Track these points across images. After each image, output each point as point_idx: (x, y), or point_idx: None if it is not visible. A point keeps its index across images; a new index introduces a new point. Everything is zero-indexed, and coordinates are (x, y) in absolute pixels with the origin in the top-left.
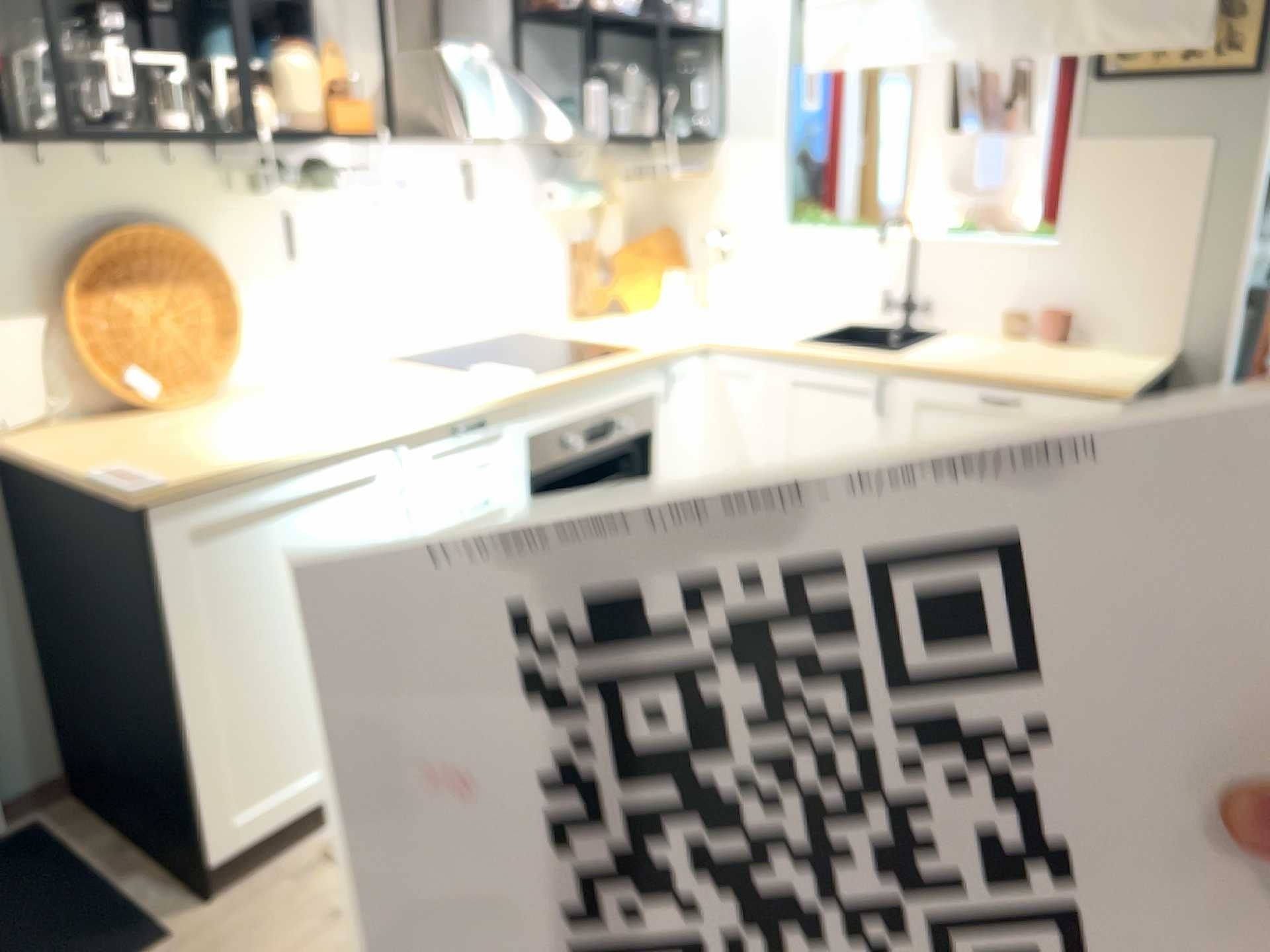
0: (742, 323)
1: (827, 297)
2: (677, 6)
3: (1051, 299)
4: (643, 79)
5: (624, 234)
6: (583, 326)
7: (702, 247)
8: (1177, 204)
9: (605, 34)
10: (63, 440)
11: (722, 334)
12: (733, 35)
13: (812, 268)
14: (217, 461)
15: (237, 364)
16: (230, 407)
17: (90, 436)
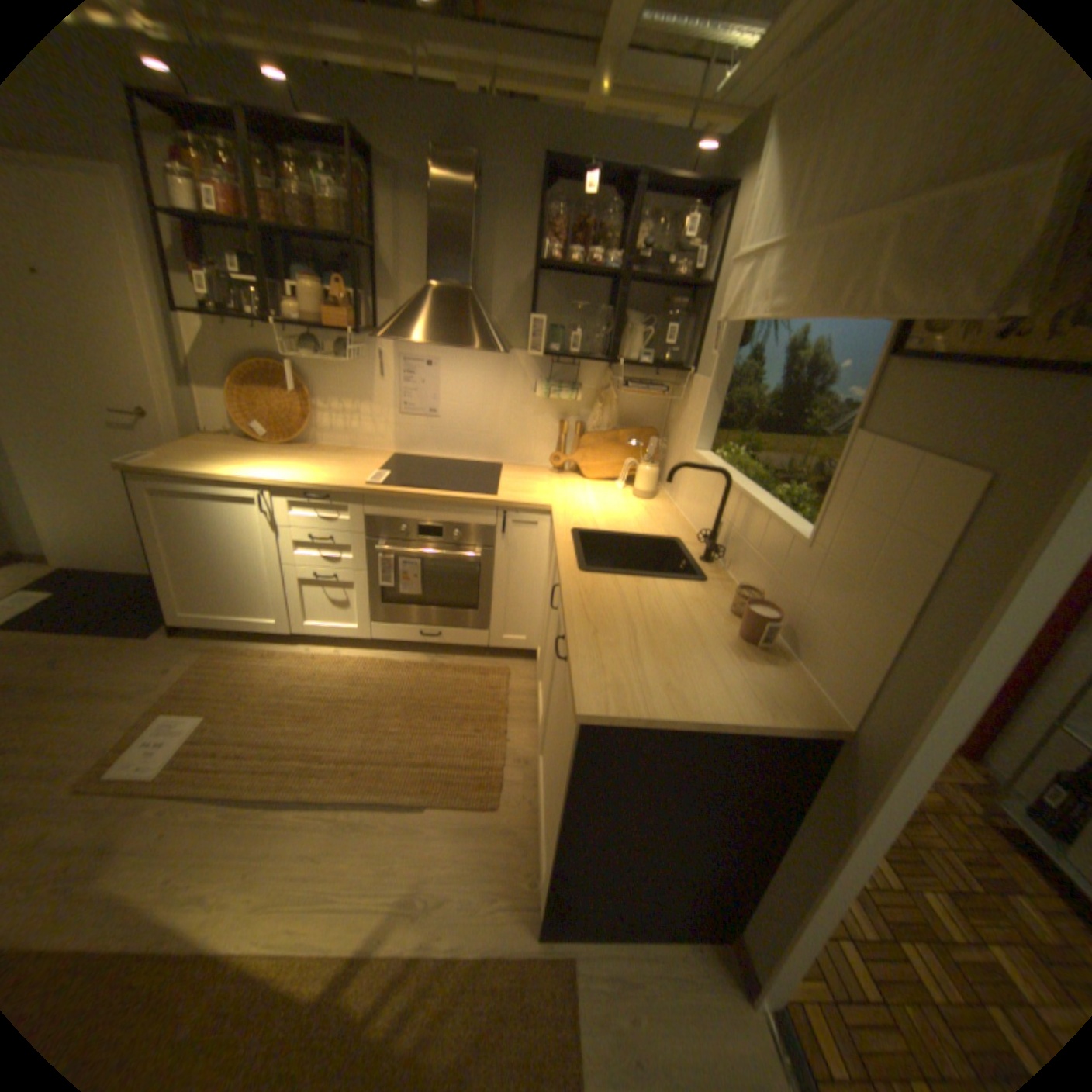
0: (619, 508)
1: (697, 515)
2: (673, 264)
3: (788, 598)
4: (650, 319)
5: (613, 426)
6: (540, 474)
7: (671, 451)
8: (913, 555)
9: (628, 284)
10: (206, 440)
11: (570, 508)
12: (718, 289)
13: (698, 489)
14: (172, 464)
15: (319, 433)
16: (276, 449)
17: (214, 442)
